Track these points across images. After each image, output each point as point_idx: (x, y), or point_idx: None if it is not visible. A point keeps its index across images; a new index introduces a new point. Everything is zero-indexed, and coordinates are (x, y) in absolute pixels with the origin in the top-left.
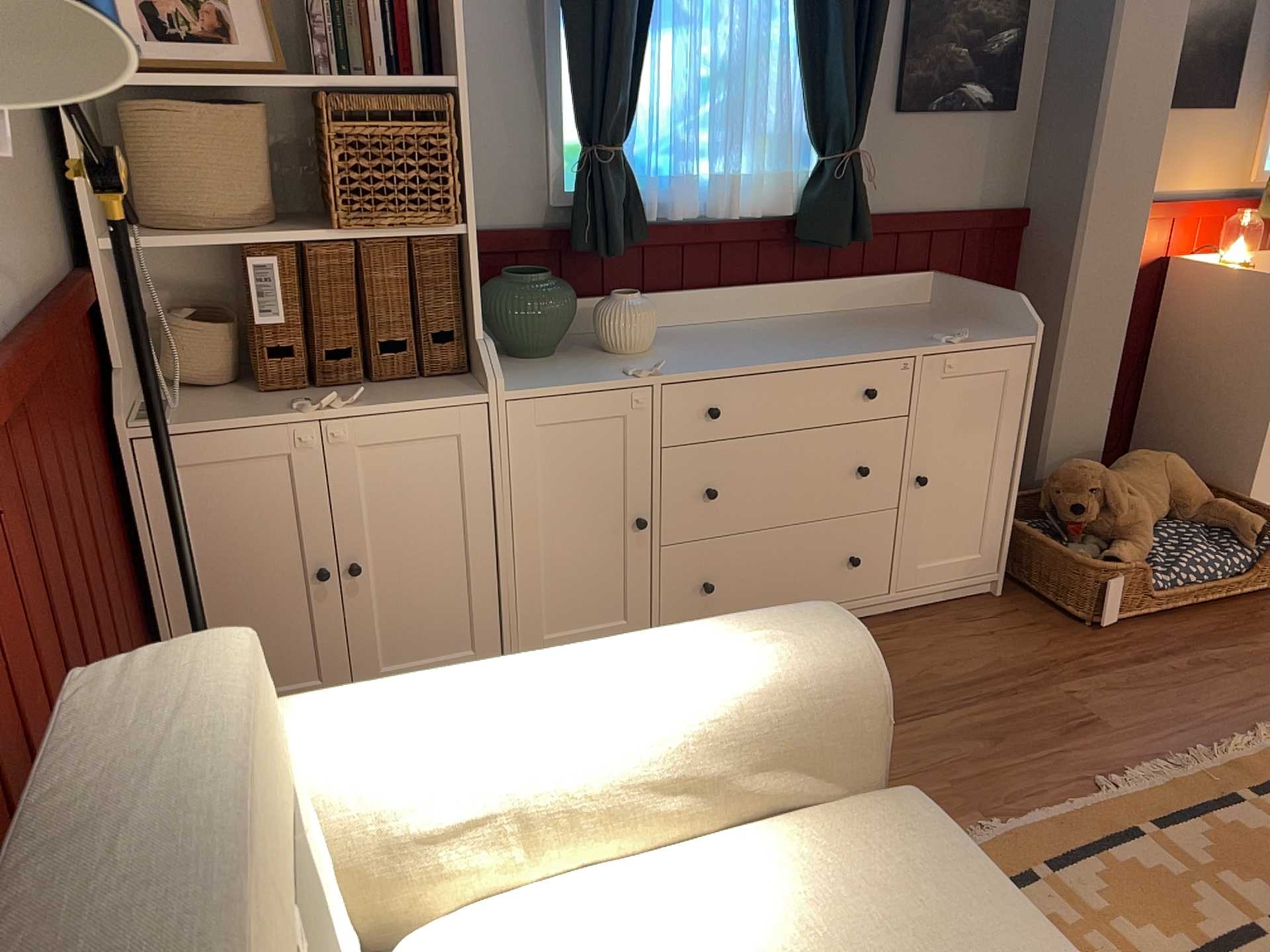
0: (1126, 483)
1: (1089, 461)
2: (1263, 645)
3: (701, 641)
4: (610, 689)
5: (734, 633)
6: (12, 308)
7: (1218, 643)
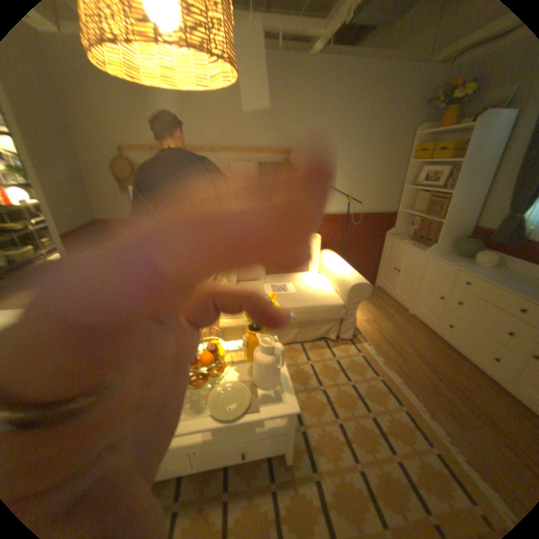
0: None
1: None
2: None
3: (351, 272)
4: (339, 267)
5: (353, 274)
6: (363, 211)
7: None
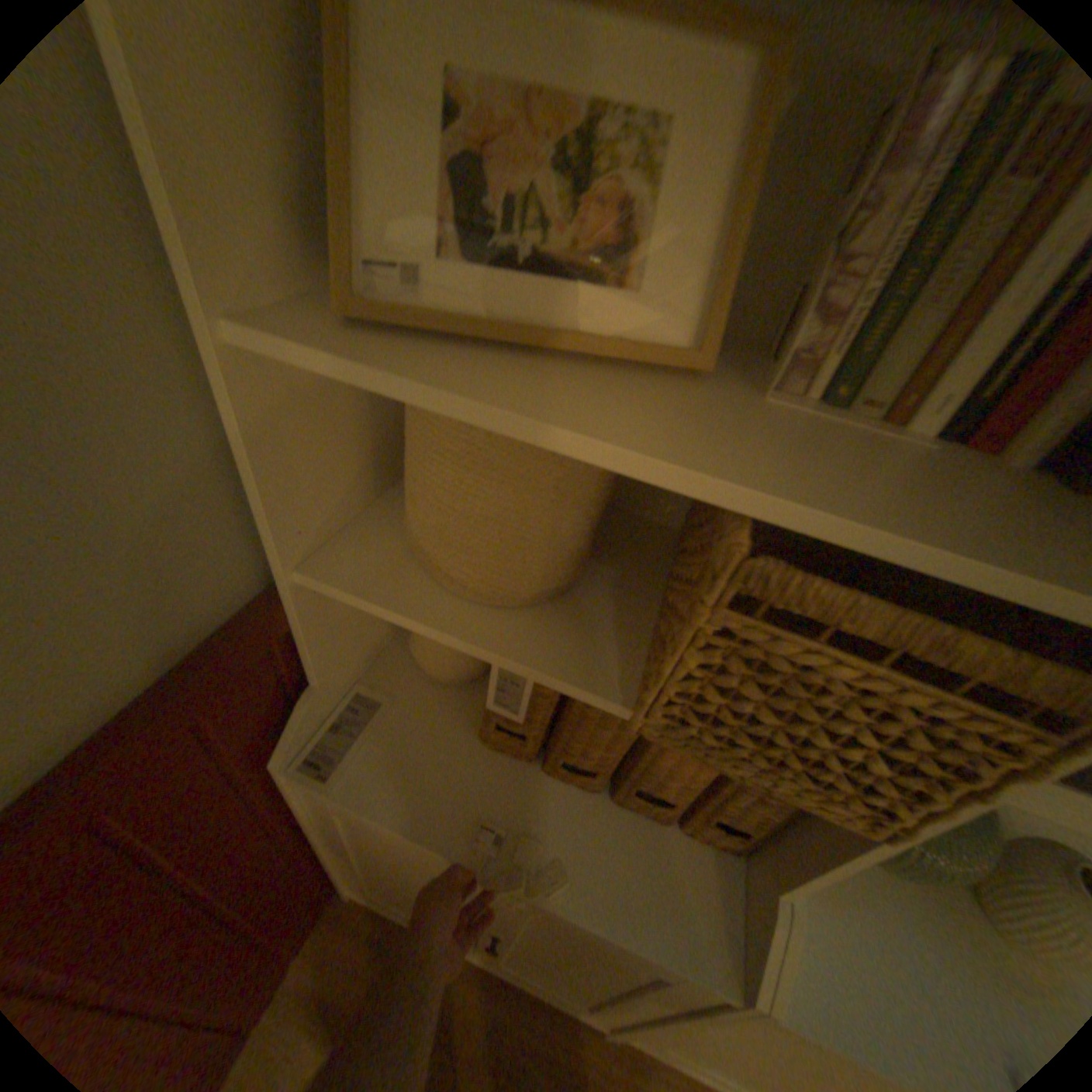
0: None
1: None
2: None
3: None
4: None
5: None
6: None
7: None
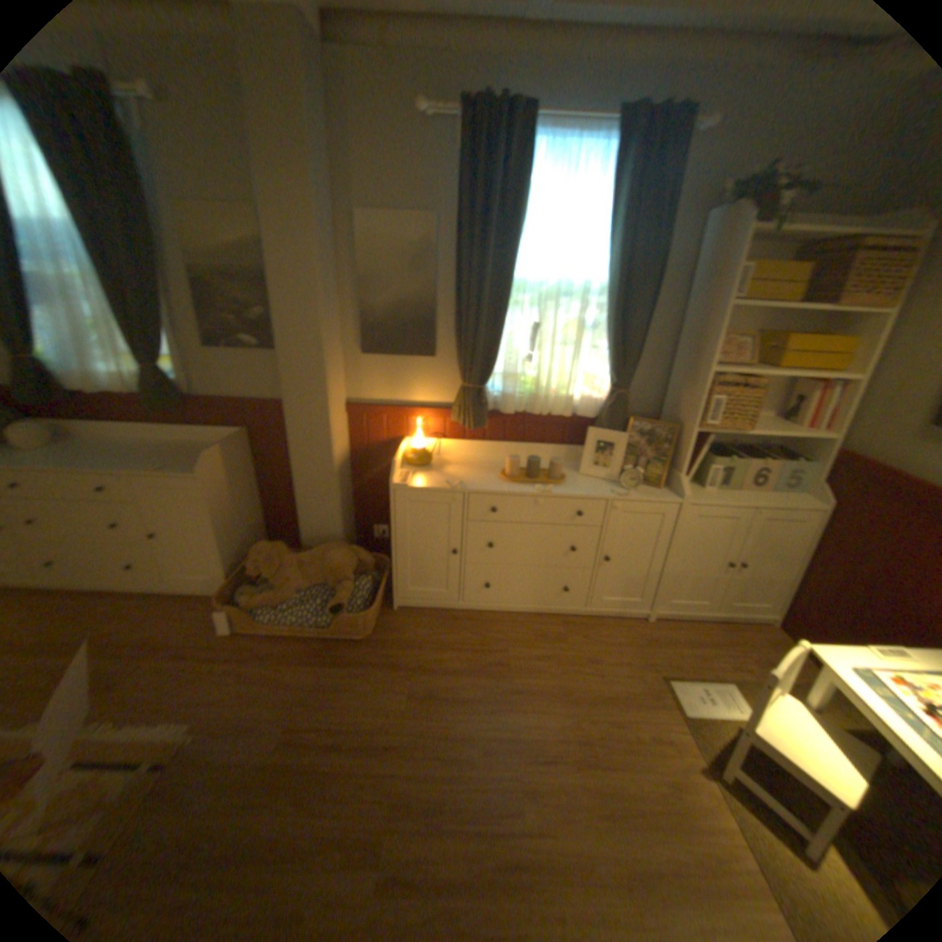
0: (297, 561)
1: (274, 546)
2: (280, 676)
3: None
4: None
5: None
6: None
7: (262, 666)
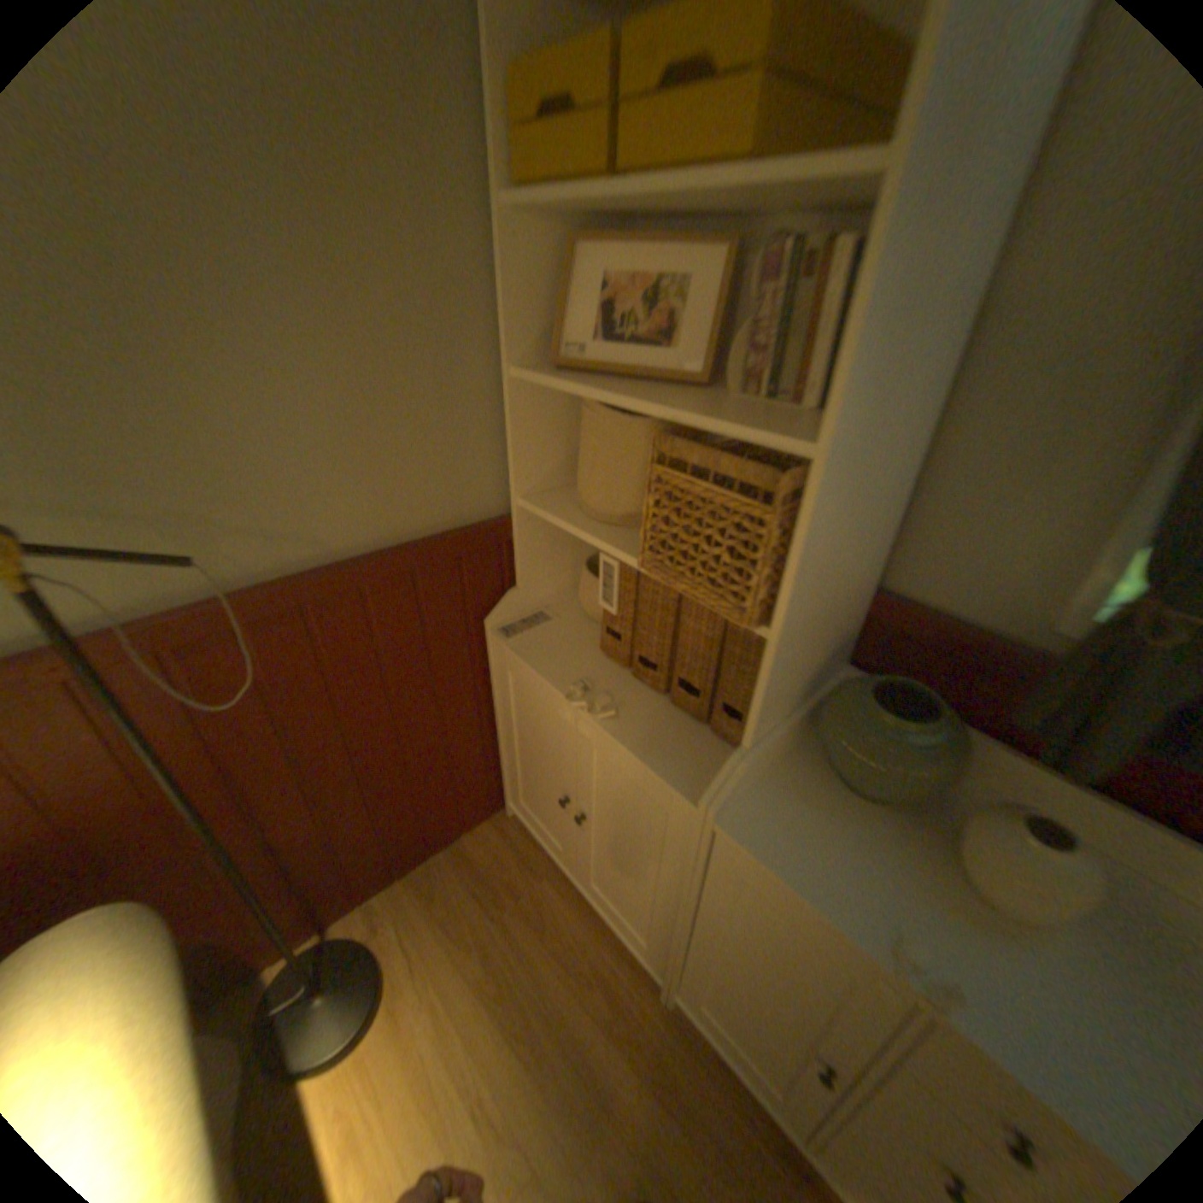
0: None
1: None
2: None
3: None
4: None
5: None
6: (302, 559)
7: None
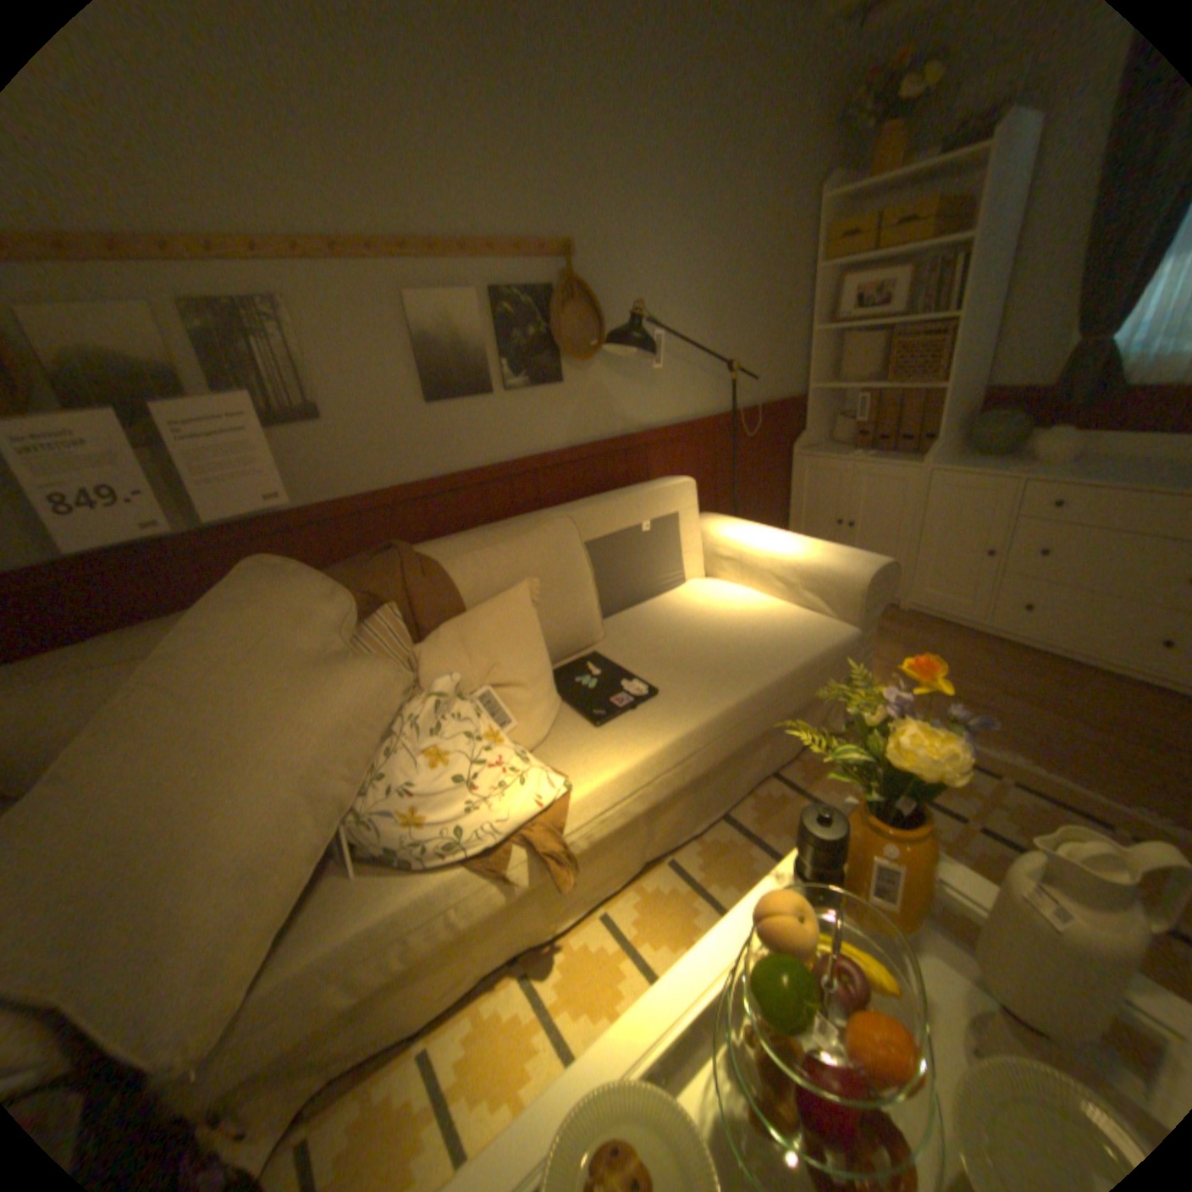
0: None
1: None
2: None
3: (829, 548)
4: (785, 544)
5: (842, 551)
6: (747, 403)
7: None
